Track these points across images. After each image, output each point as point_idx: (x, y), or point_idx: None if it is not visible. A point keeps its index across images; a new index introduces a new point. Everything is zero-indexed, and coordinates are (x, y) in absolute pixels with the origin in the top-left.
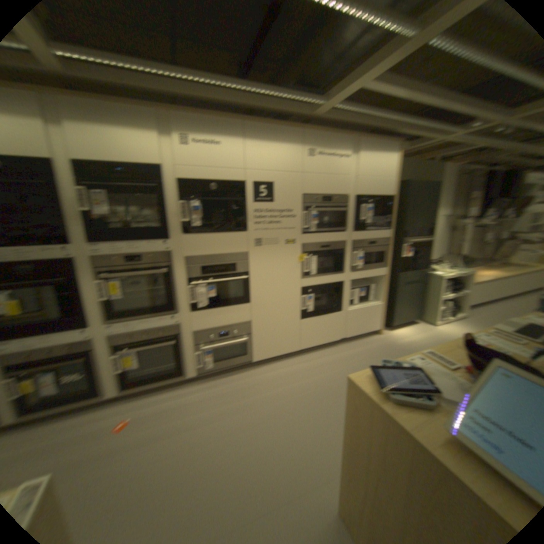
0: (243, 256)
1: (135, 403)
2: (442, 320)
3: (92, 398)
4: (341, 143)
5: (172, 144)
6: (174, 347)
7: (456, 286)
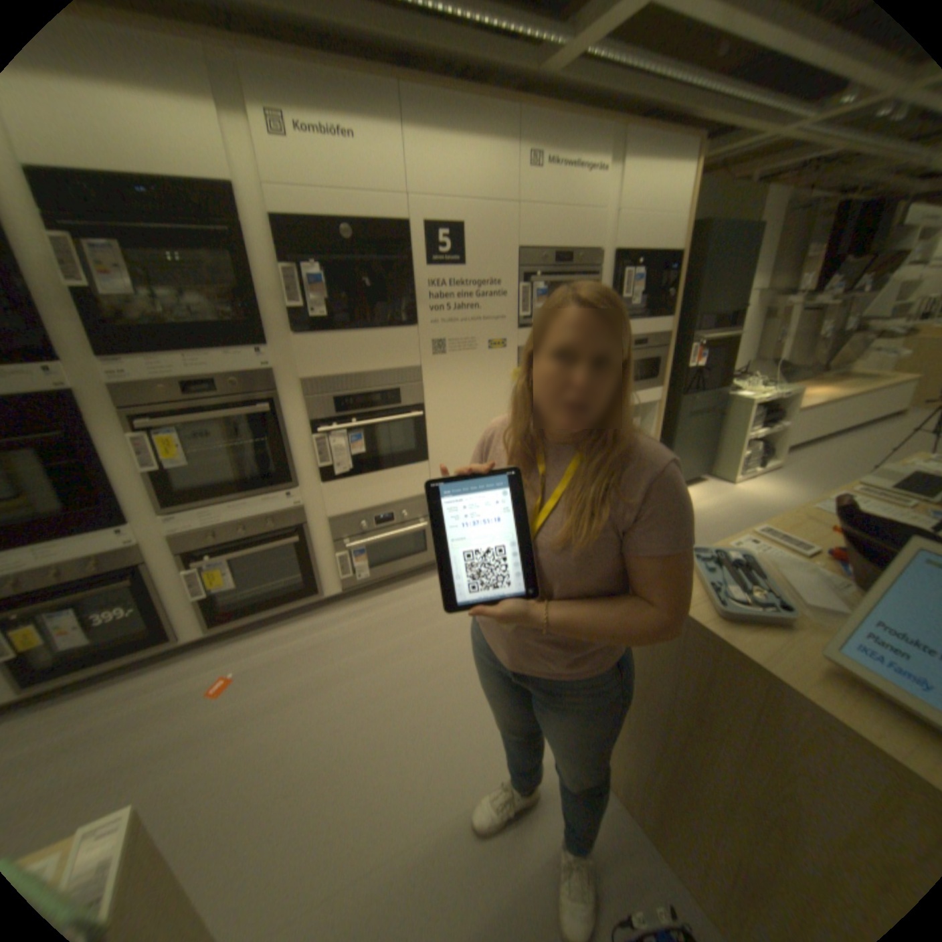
0: (414, 373)
1: (242, 643)
2: (745, 474)
3: (162, 642)
4: (594, 137)
5: (255, 132)
6: (300, 544)
7: (772, 415)
